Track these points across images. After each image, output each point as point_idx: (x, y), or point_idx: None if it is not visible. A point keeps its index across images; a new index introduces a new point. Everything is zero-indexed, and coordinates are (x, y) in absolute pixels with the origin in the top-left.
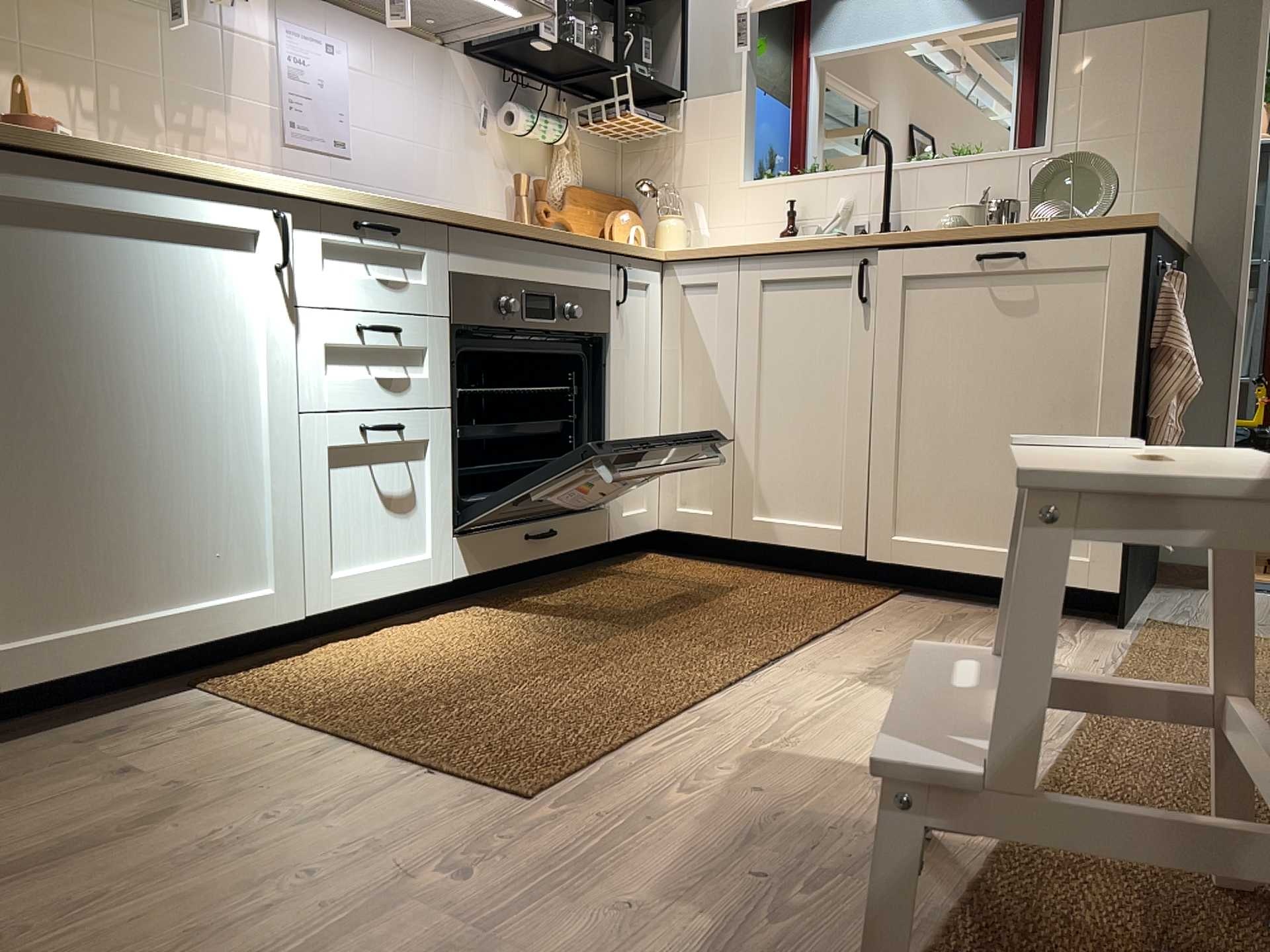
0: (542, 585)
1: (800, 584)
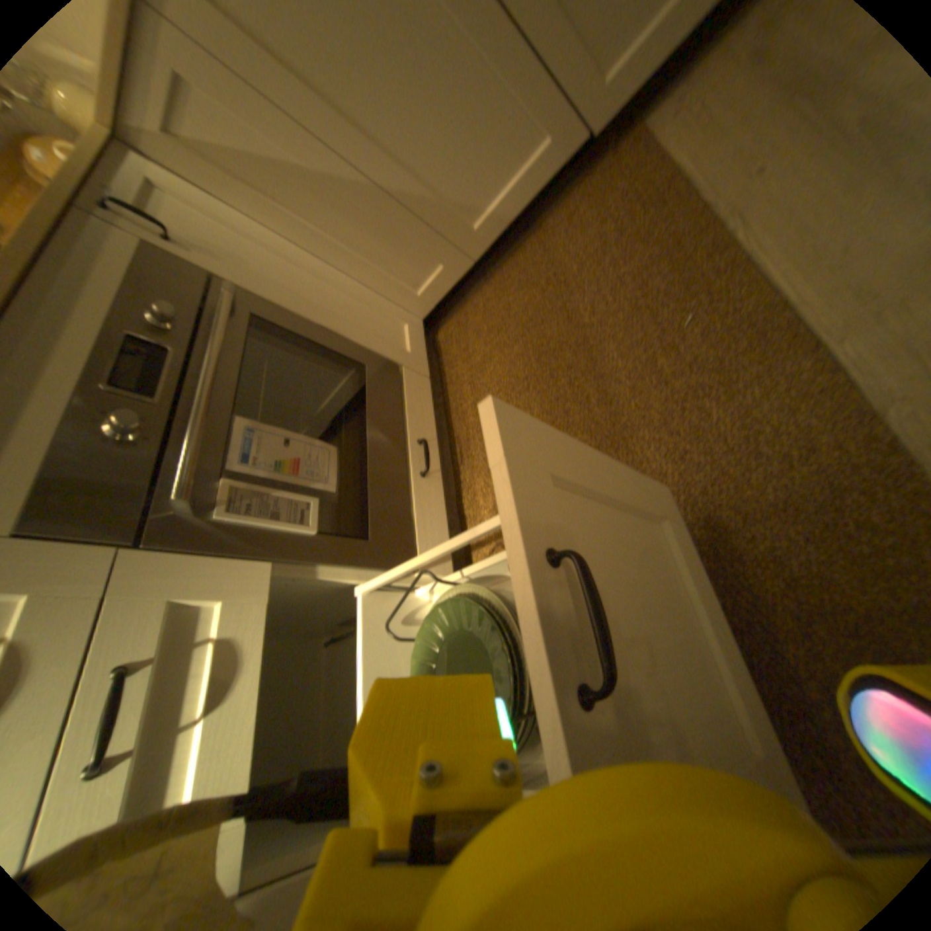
0: (454, 459)
1: (570, 225)
